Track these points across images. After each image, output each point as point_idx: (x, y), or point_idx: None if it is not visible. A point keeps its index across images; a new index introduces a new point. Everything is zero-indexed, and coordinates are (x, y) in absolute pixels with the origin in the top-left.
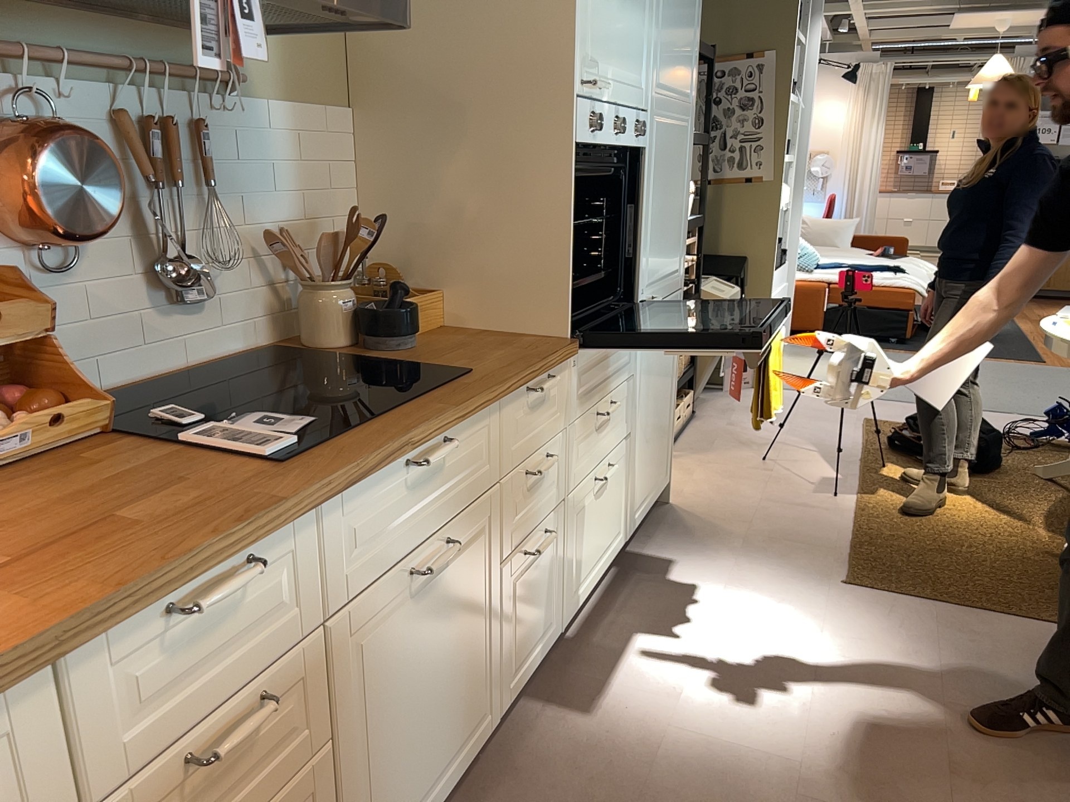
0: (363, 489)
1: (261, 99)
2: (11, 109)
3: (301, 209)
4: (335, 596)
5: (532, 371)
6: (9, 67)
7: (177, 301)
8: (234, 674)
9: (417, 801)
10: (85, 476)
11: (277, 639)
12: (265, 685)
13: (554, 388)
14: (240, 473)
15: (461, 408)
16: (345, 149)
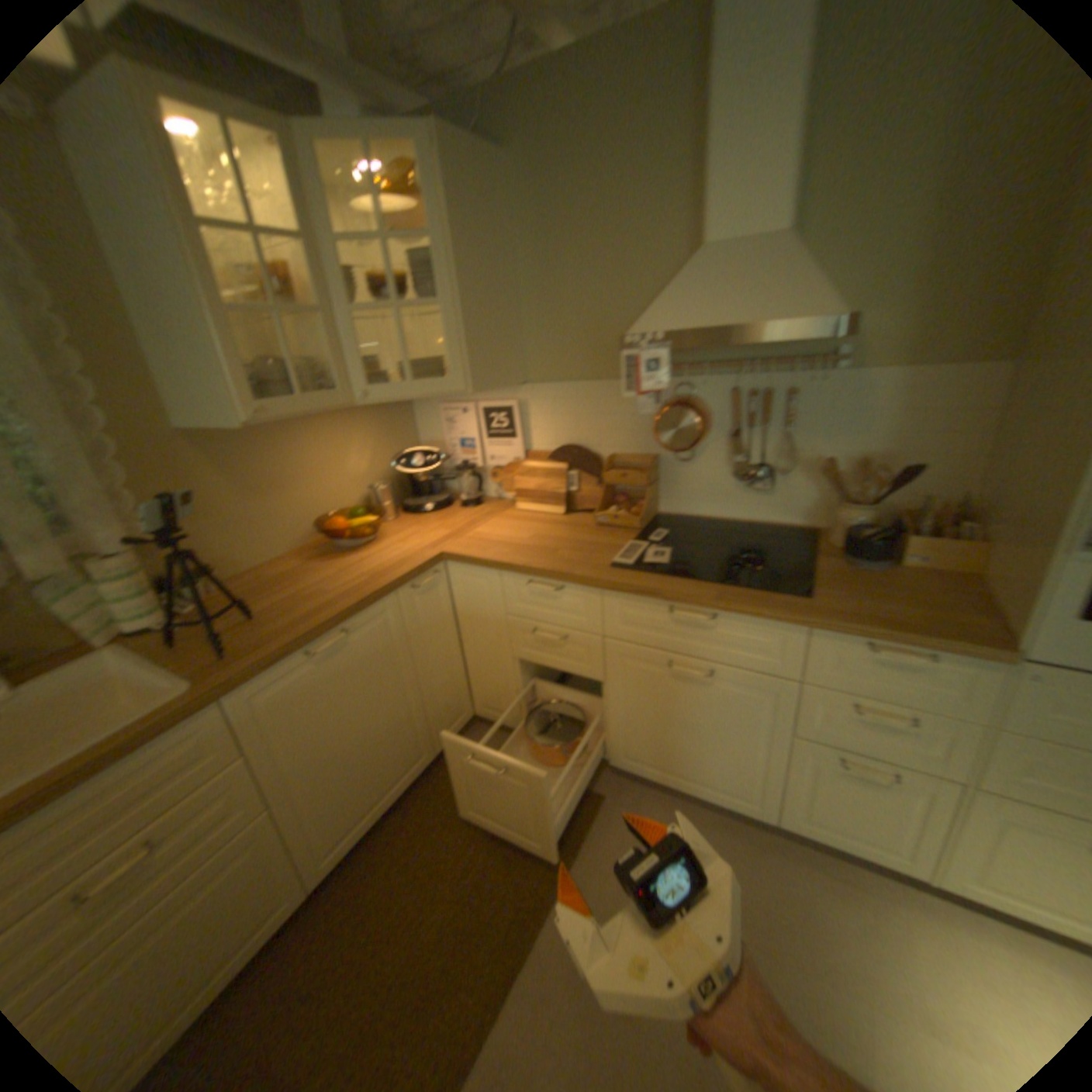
0: (637, 600)
1: (870, 367)
2: (676, 392)
3: (894, 445)
4: (614, 632)
5: (864, 630)
6: (686, 373)
7: (752, 486)
8: (559, 619)
9: (672, 773)
10: (598, 539)
11: (580, 624)
12: (573, 635)
13: (956, 675)
14: (602, 562)
15: (732, 604)
16: (983, 398)
